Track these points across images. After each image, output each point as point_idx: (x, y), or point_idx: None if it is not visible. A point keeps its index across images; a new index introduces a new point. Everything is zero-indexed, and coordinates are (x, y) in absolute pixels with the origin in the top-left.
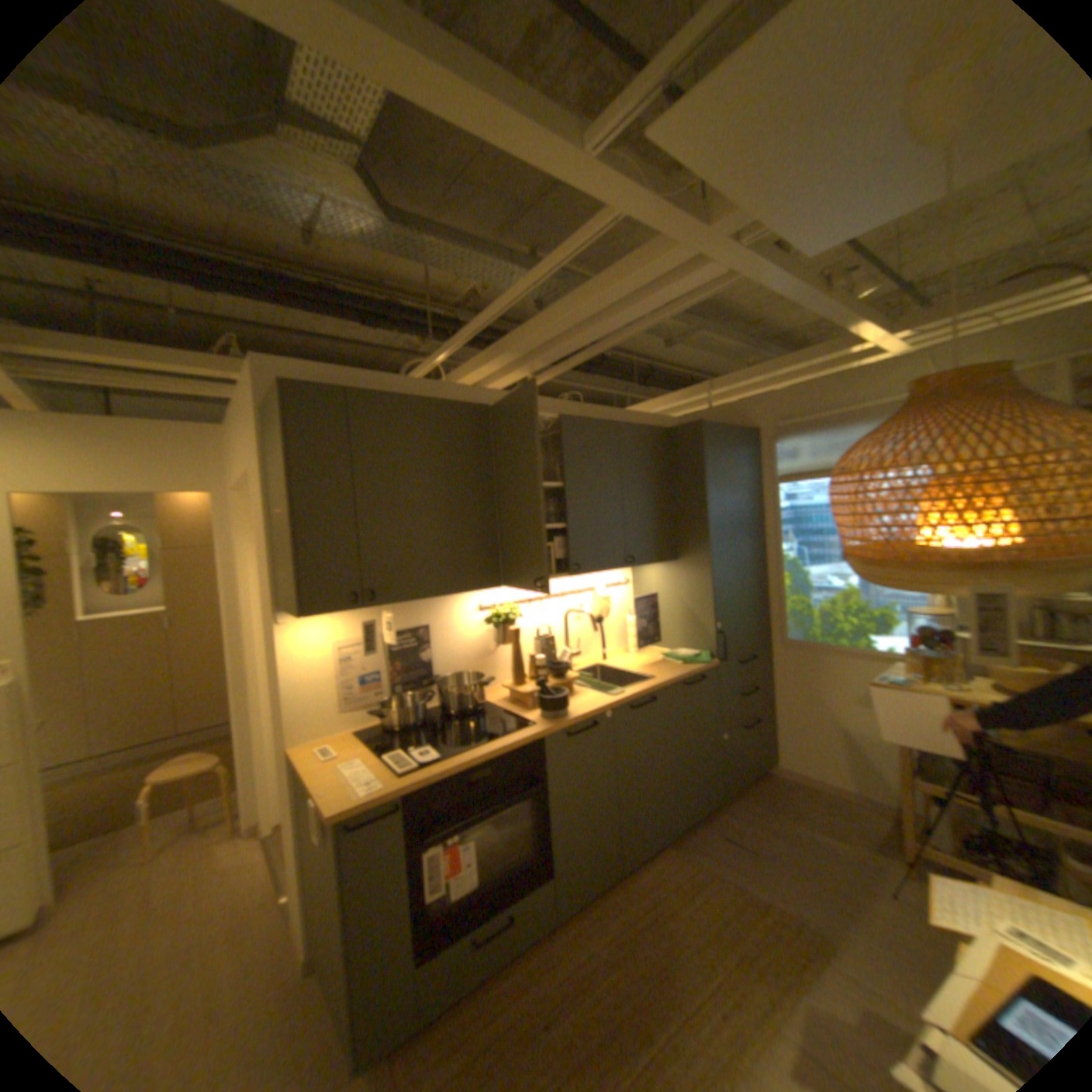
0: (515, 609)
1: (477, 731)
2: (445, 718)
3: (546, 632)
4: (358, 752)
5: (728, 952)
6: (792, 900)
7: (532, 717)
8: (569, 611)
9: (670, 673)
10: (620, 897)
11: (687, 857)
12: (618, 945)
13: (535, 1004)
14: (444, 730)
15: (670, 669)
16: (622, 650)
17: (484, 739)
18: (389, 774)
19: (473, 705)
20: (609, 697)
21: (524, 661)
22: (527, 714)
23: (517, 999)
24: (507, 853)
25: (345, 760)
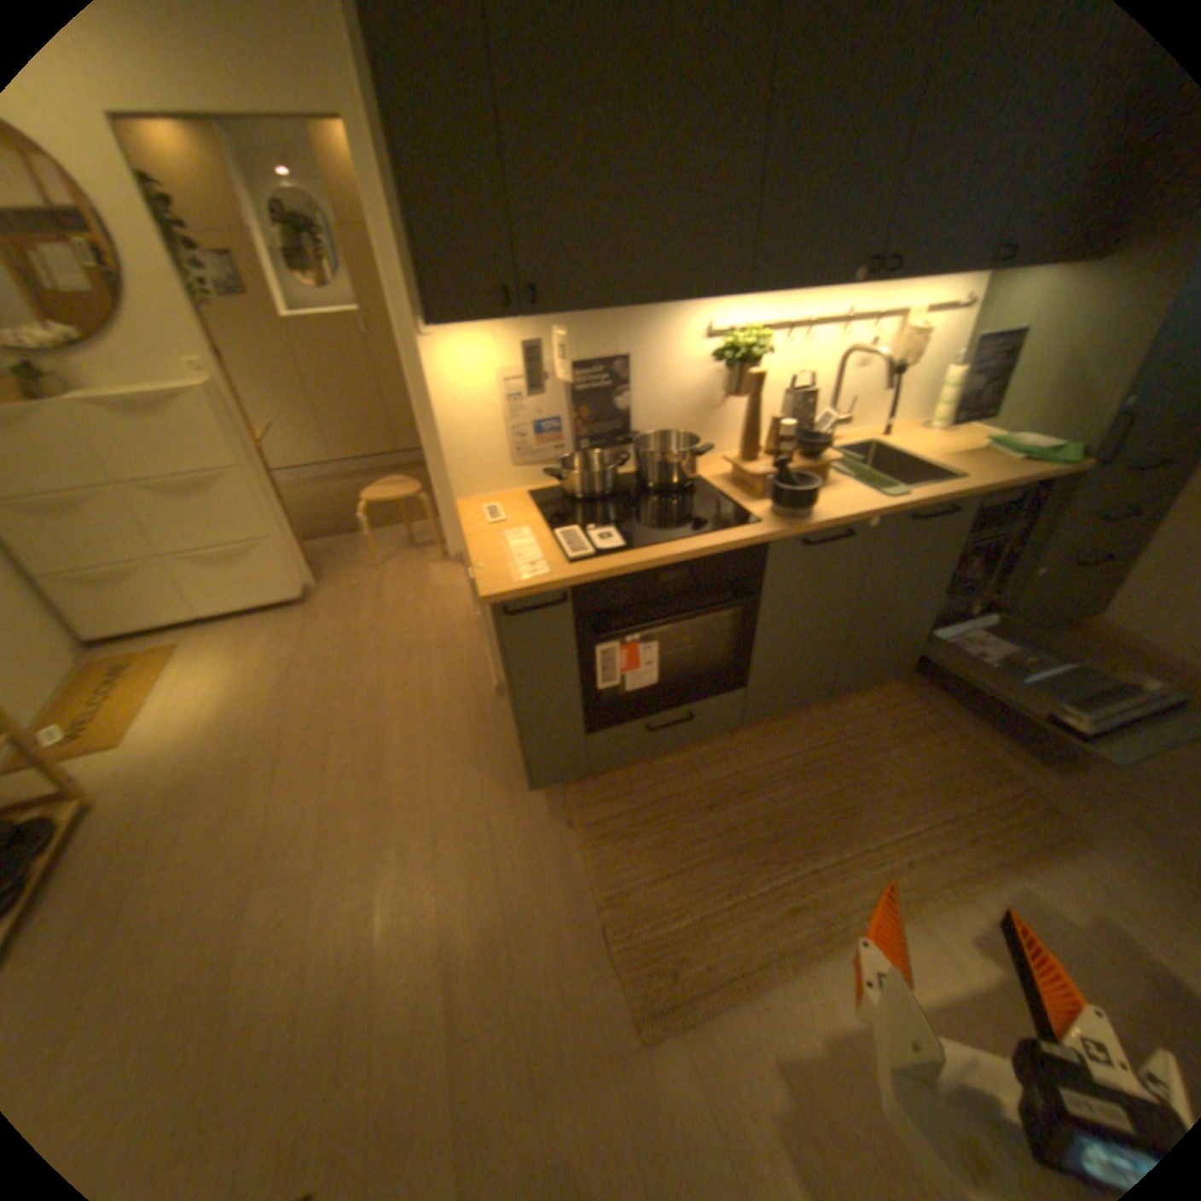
0: (764, 337)
1: (678, 514)
2: (640, 489)
3: (806, 381)
4: (530, 517)
5: (938, 806)
6: (1051, 778)
7: (757, 508)
8: (852, 350)
9: (995, 471)
10: (820, 713)
11: (919, 692)
12: (805, 758)
13: (703, 784)
14: (636, 505)
15: (998, 465)
16: (918, 422)
17: (685, 529)
18: (559, 554)
19: (678, 477)
20: (883, 496)
21: (761, 423)
22: (751, 502)
23: (686, 774)
24: (696, 654)
25: (513, 525)
